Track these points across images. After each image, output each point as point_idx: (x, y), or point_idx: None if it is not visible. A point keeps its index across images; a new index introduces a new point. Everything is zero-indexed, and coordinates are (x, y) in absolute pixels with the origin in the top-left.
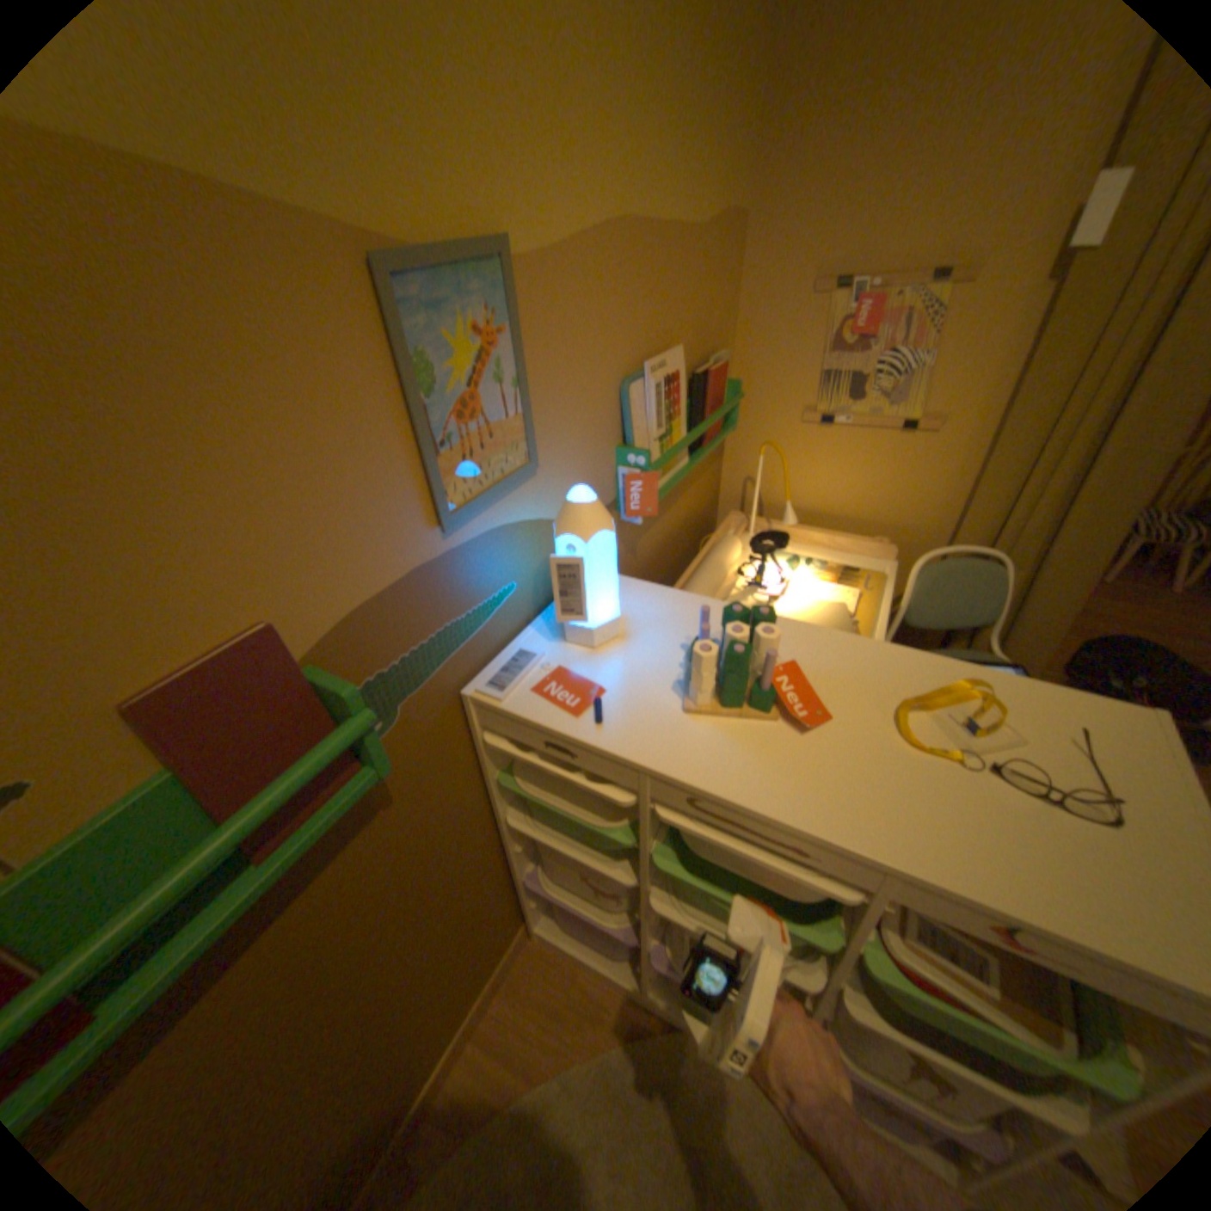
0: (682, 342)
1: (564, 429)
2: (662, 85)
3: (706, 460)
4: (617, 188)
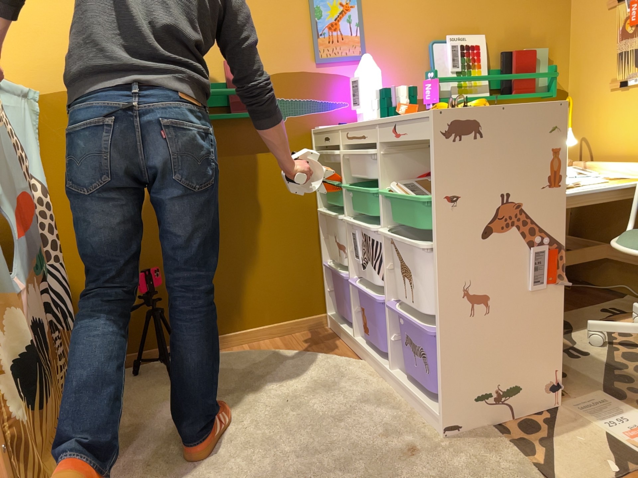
0: (490, 36)
1: (384, 51)
2: None
3: None
4: None
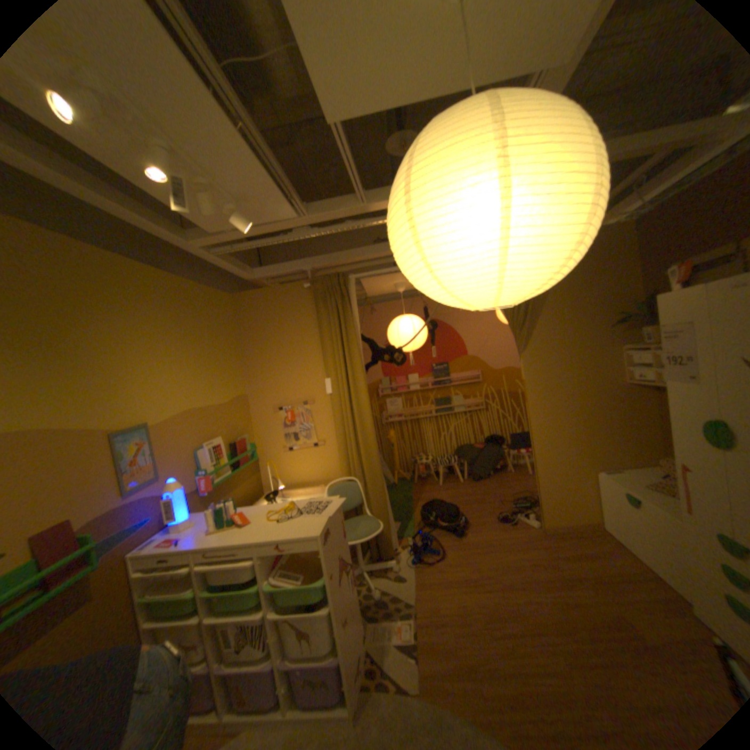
0: (222, 435)
1: (169, 467)
2: (199, 381)
3: (249, 473)
4: (185, 405)
